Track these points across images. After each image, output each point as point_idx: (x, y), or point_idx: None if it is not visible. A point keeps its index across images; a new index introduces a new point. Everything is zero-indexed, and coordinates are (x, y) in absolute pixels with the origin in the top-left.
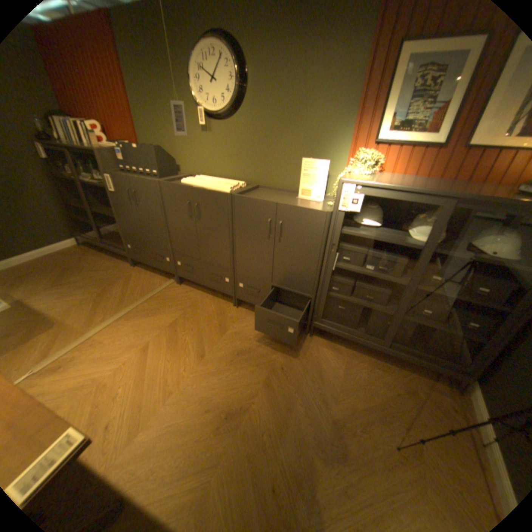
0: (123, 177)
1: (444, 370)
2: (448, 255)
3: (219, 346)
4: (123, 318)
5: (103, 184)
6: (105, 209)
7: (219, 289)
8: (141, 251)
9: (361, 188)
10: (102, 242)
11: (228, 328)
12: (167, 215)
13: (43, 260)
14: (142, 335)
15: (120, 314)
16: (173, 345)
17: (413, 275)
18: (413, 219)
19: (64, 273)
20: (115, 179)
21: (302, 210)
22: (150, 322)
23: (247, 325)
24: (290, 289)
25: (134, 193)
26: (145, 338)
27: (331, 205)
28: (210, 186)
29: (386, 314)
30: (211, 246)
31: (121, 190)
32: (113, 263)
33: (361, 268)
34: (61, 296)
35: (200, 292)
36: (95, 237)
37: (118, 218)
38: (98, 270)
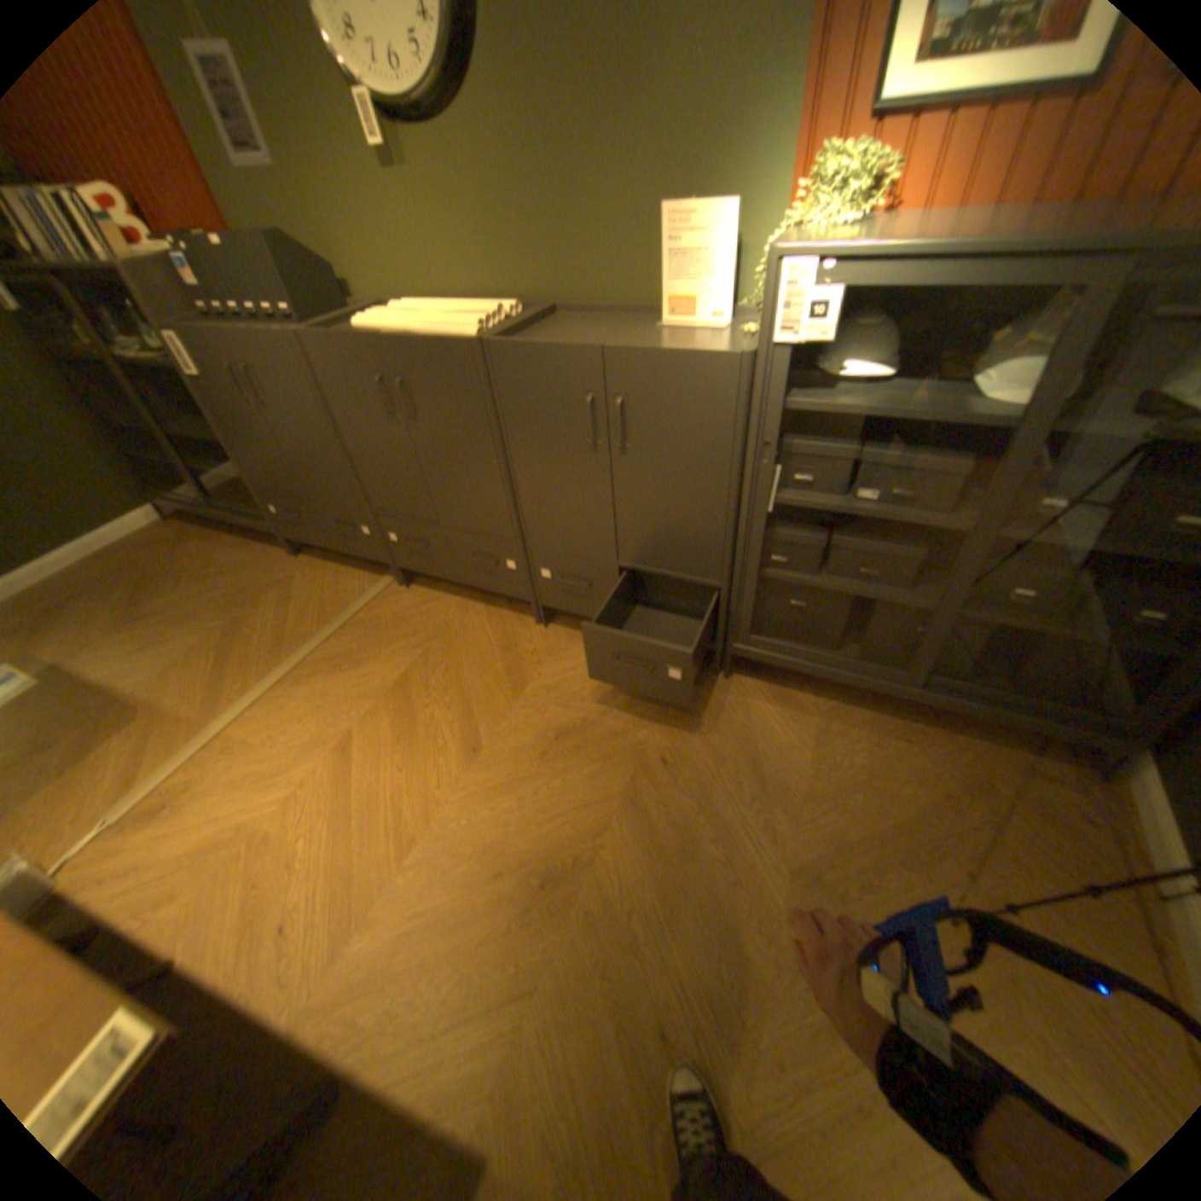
0: (210, 331)
1: (1064, 730)
2: (1091, 436)
3: (511, 723)
4: (287, 679)
5: (172, 358)
6: (199, 424)
7: (497, 589)
8: (302, 516)
9: (835, 265)
10: (213, 506)
11: (530, 677)
12: (340, 420)
13: (92, 565)
14: (335, 715)
15: (280, 672)
16: (408, 730)
17: (985, 501)
18: (985, 343)
19: (144, 589)
20: (193, 342)
21: (674, 358)
22: (350, 683)
23: (573, 665)
24: (664, 572)
25: (247, 373)
26: (341, 722)
27: (753, 333)
28: (426, 325)
29: (913, 609)
30: (458, 485)
31: (215, 369)
32: (250, 552)
33: (843, 498)
34: (144, 644)
35: (455, 598)
36: (197, 496)
37: (230, 444)
38: (217, 573)
